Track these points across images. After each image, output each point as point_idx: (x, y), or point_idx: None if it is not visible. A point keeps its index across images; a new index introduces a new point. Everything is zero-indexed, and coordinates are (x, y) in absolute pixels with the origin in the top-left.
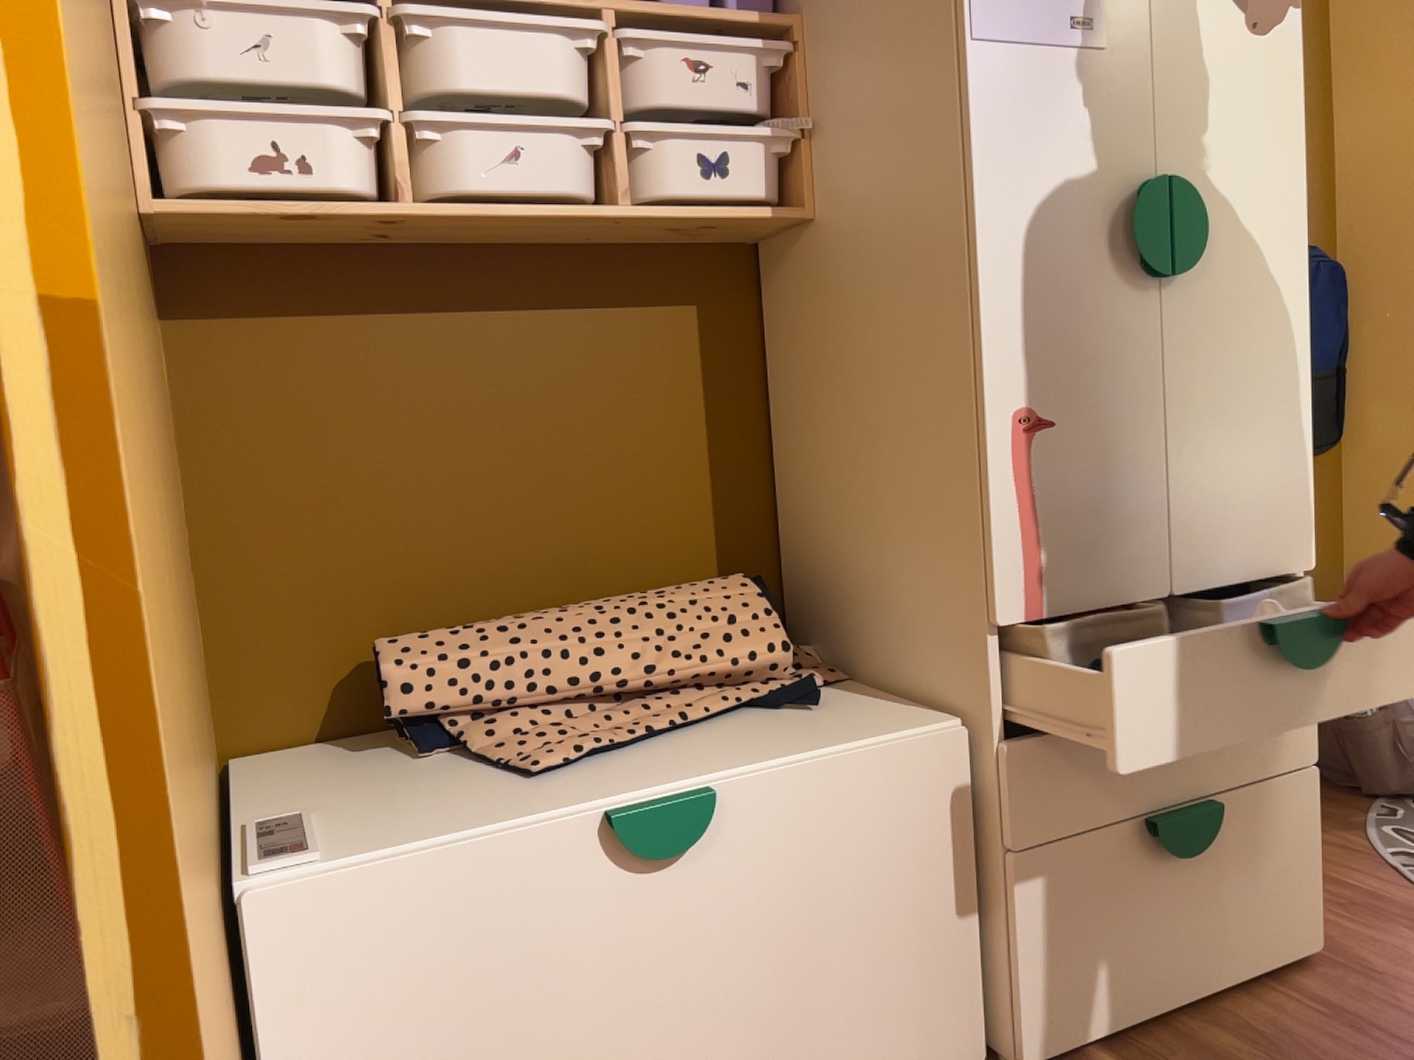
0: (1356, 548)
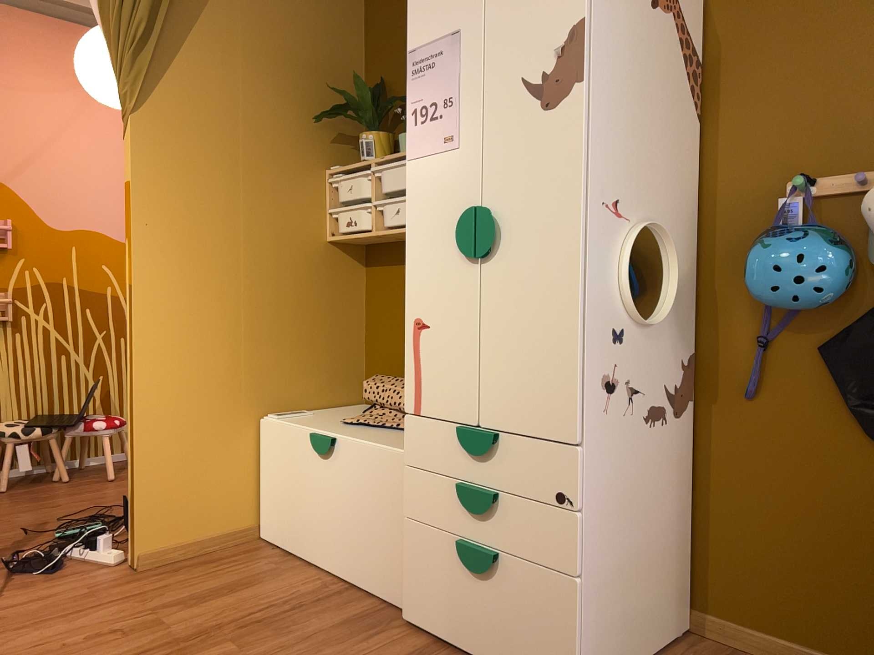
0: None
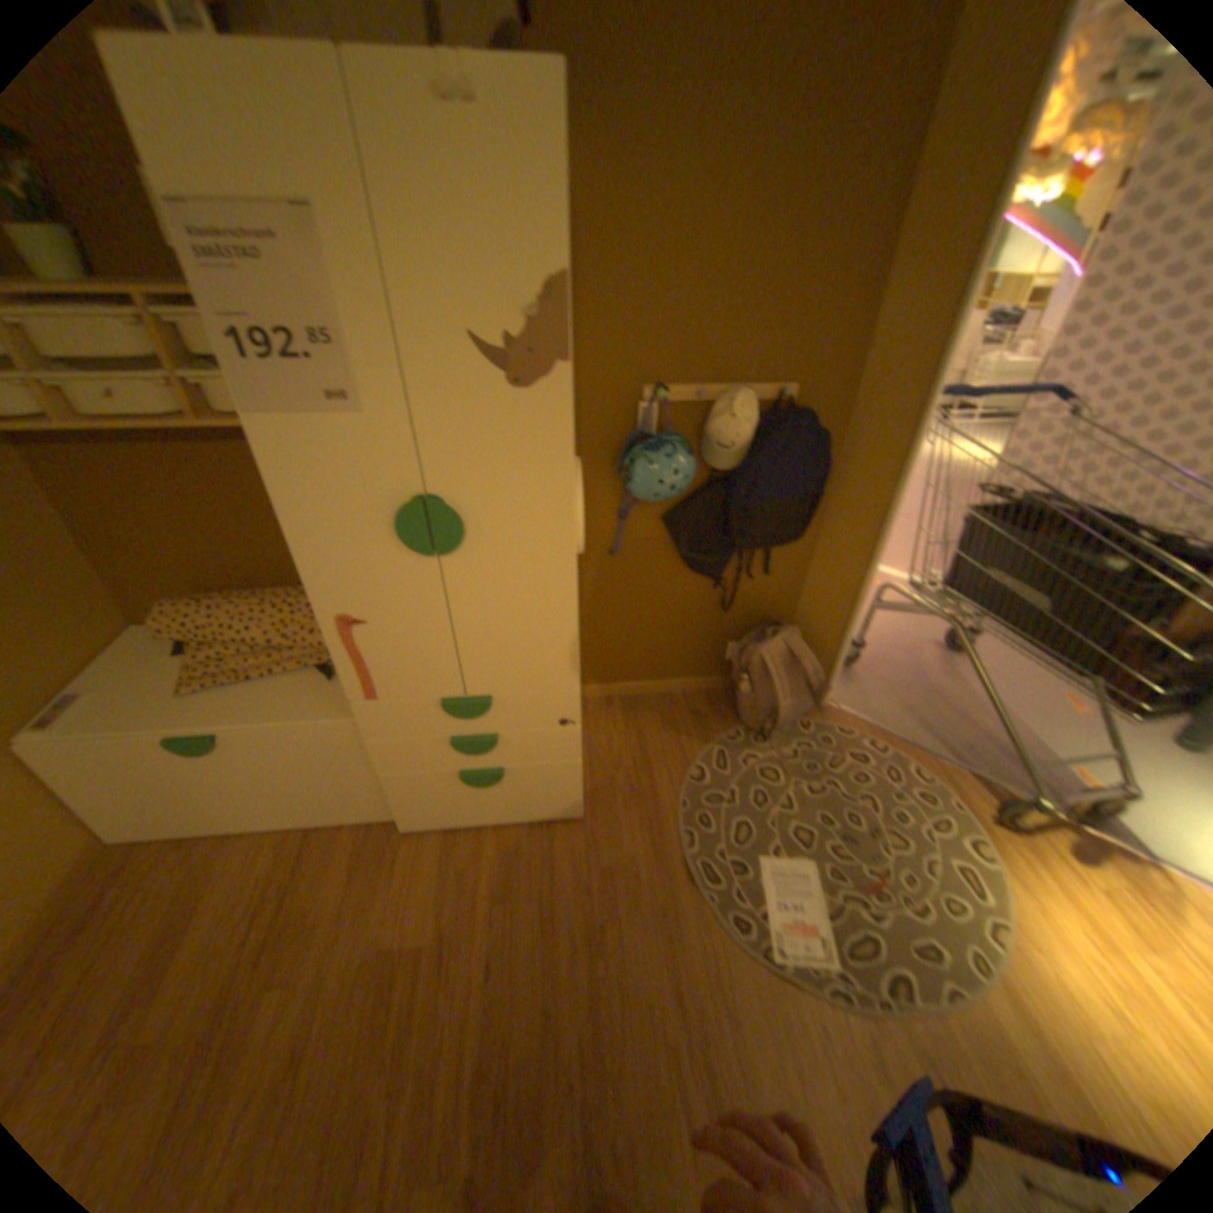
0: (808, 596)
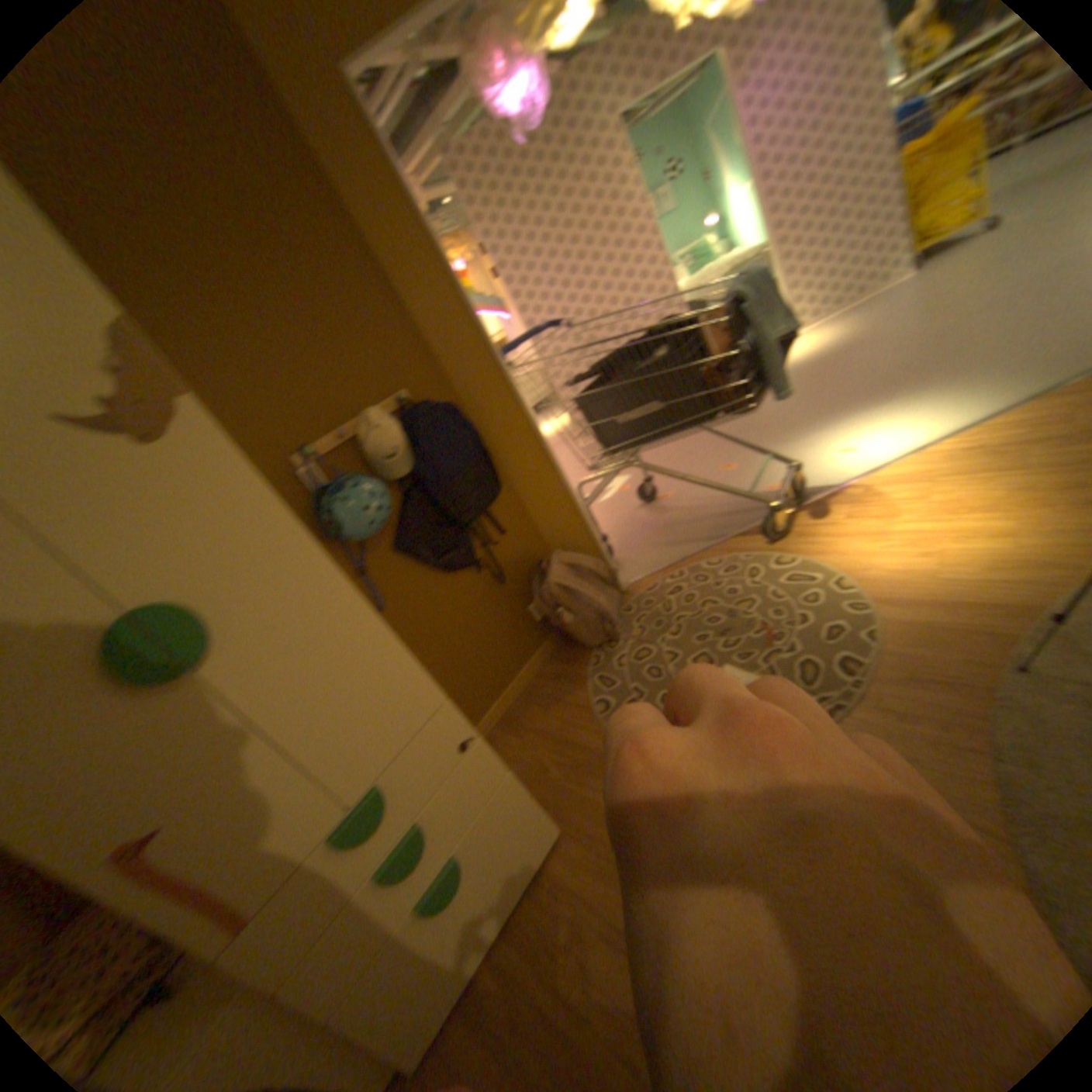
0: (545, 524)
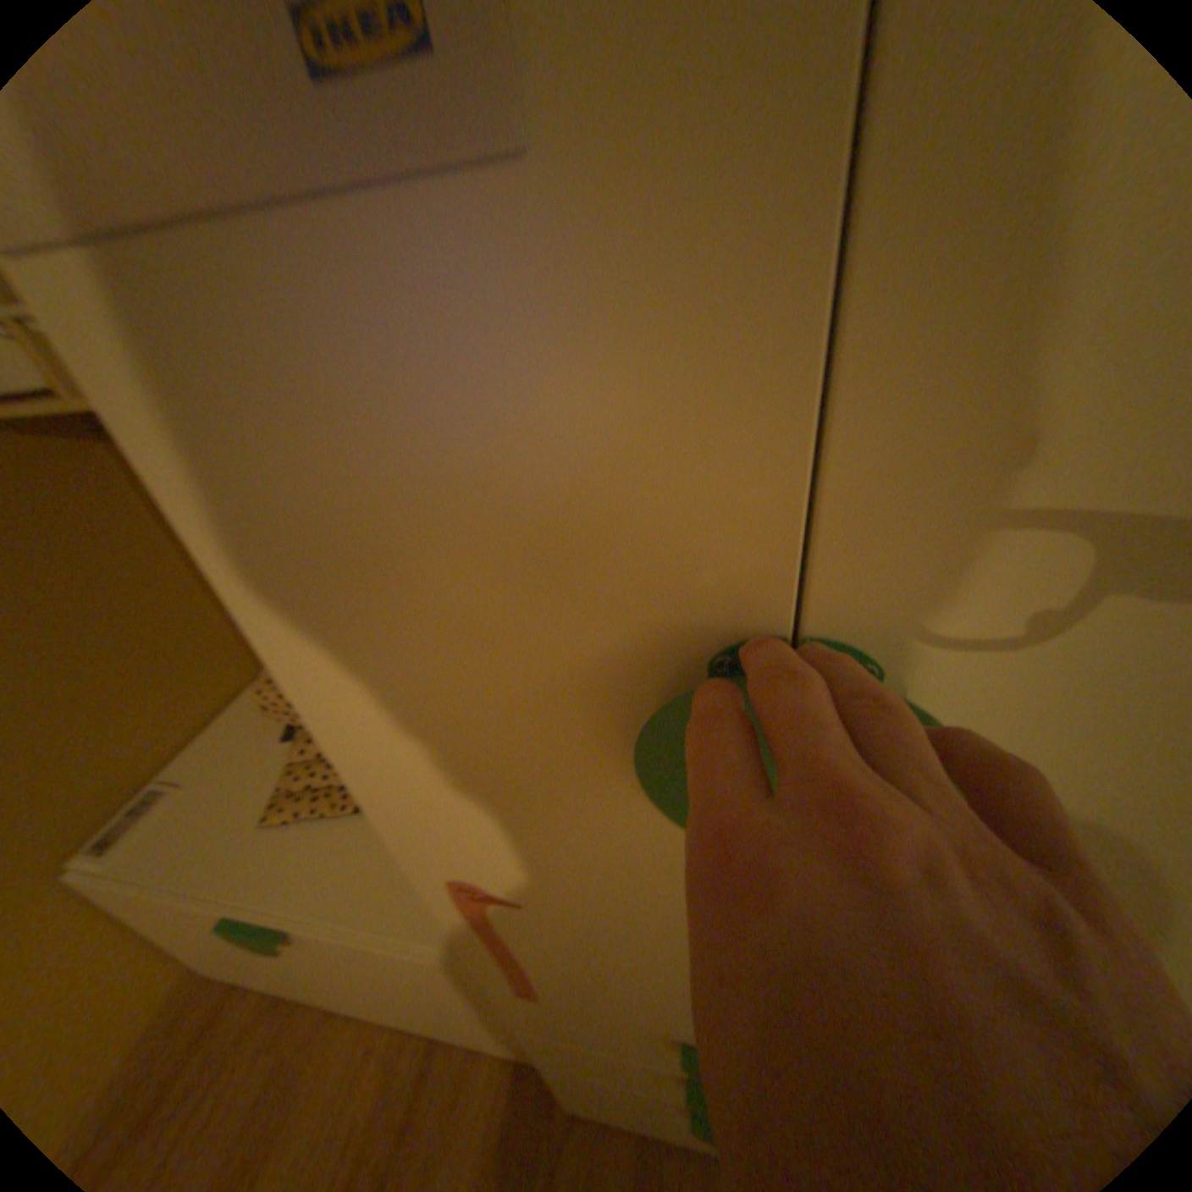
0: None
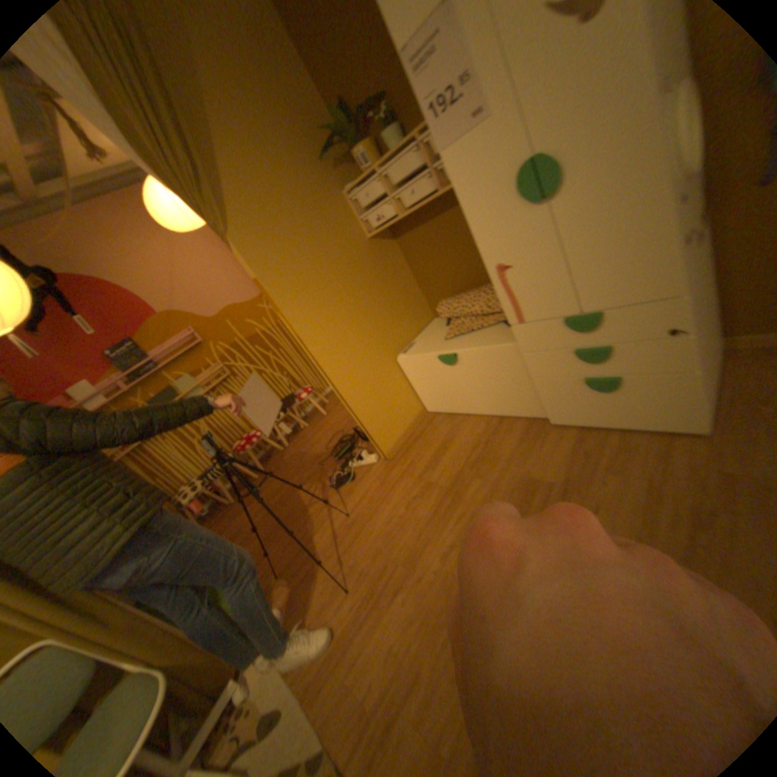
0: None
